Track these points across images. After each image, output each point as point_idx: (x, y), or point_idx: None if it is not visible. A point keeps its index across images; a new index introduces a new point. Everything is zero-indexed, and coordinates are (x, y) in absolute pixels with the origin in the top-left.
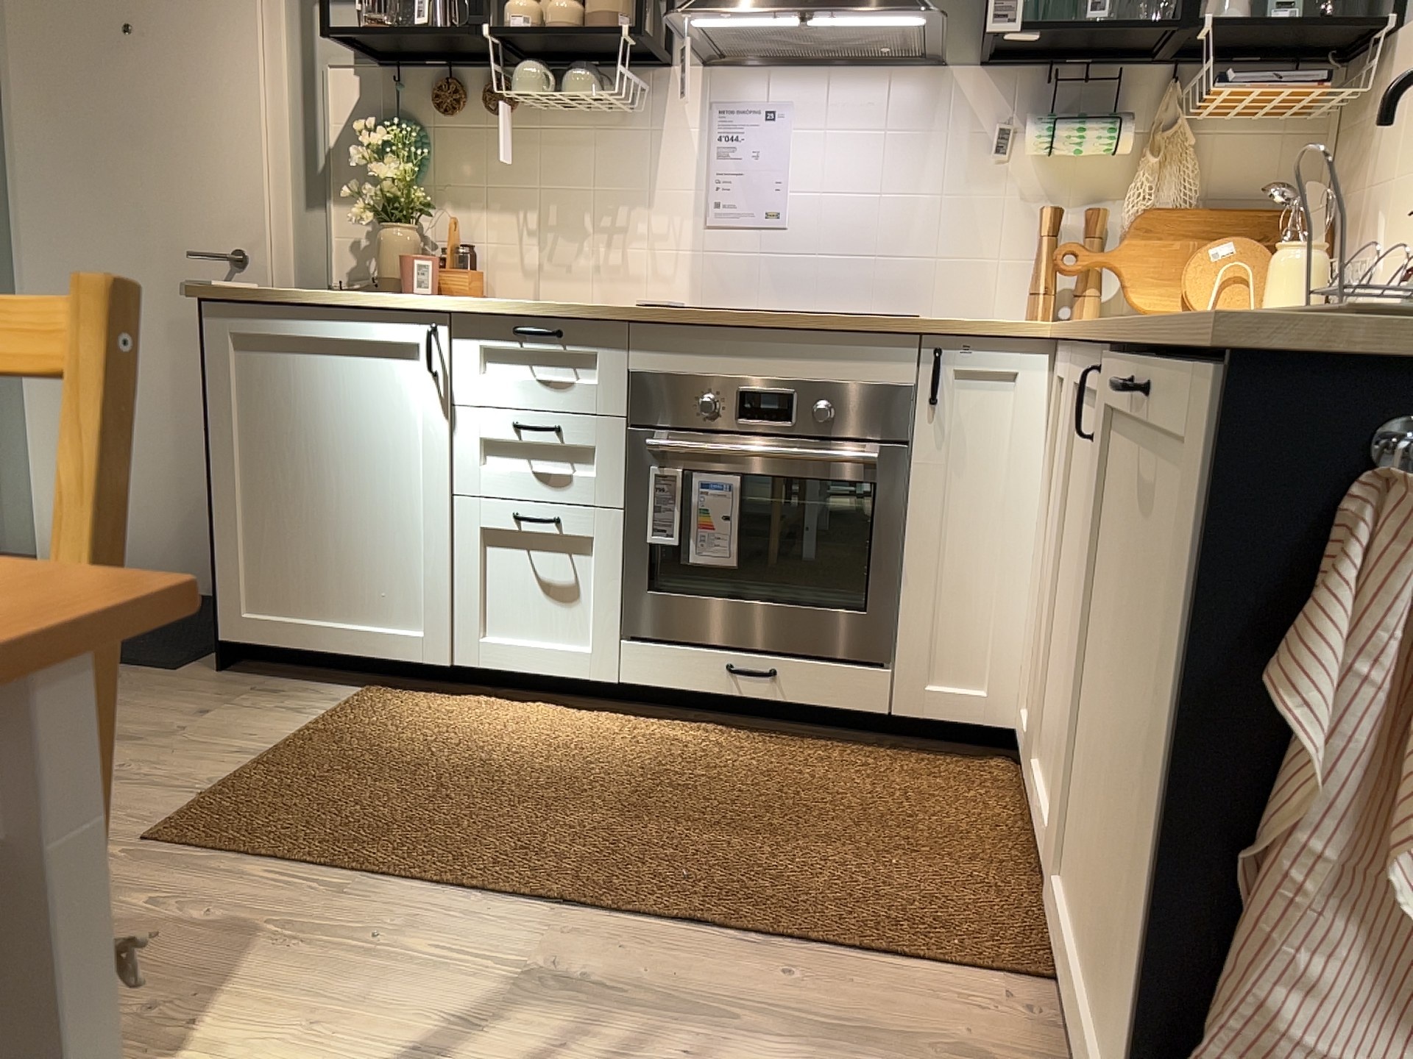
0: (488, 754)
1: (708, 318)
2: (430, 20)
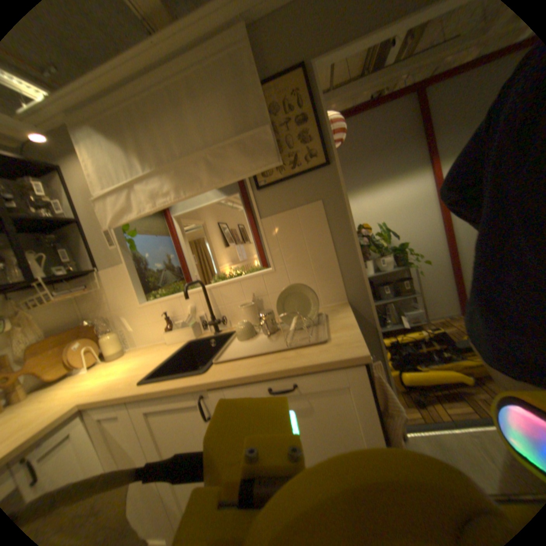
0: None
1: None
2: None
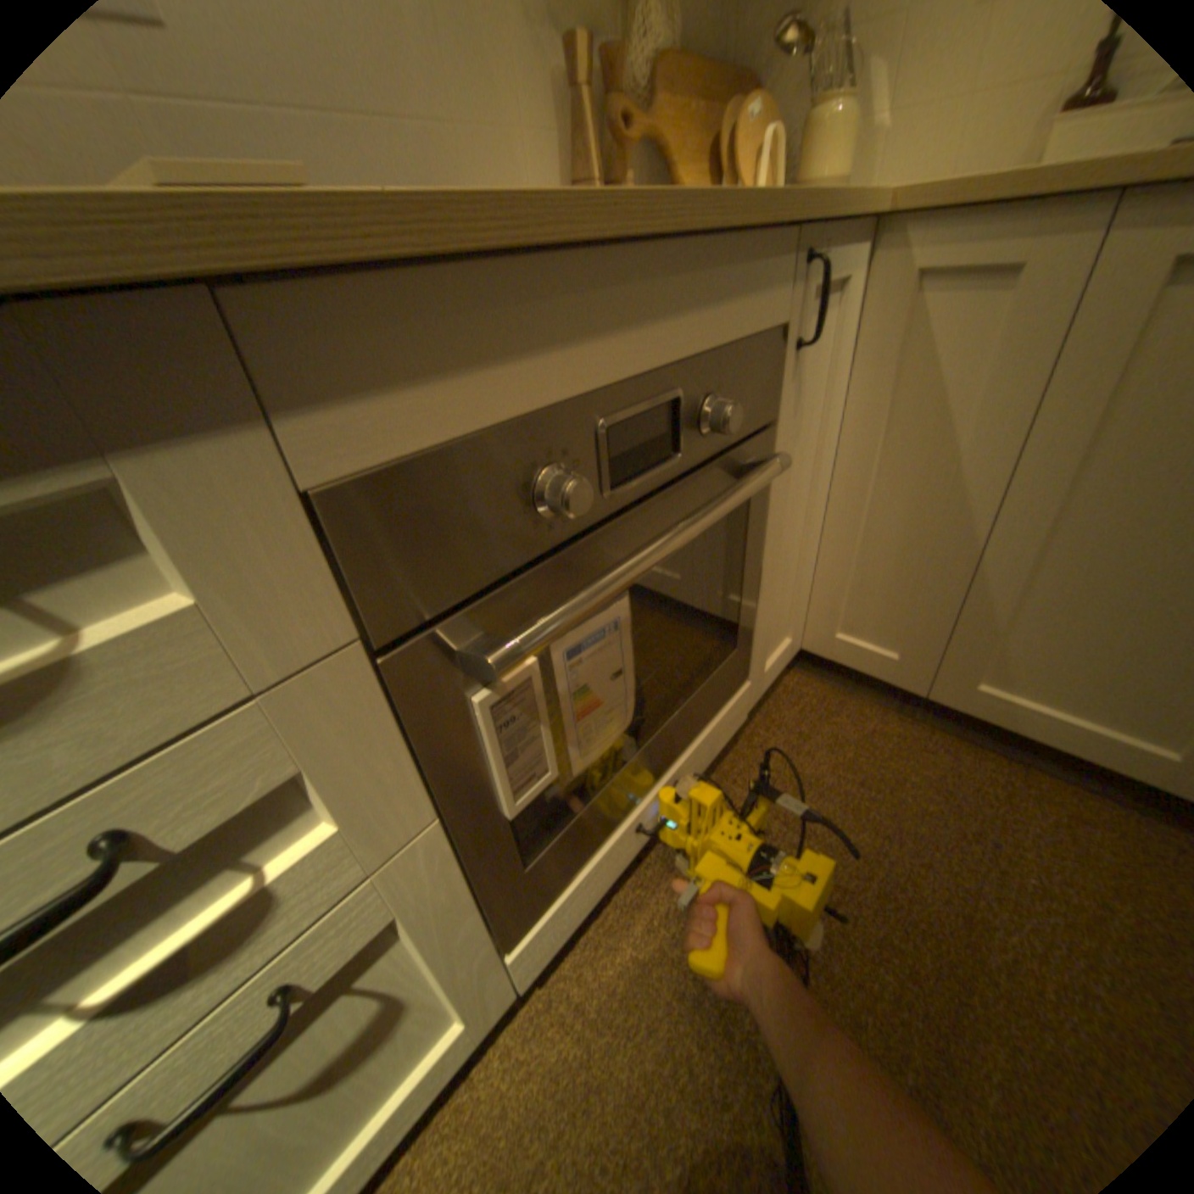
0: None
1: (502, 222)
2: None
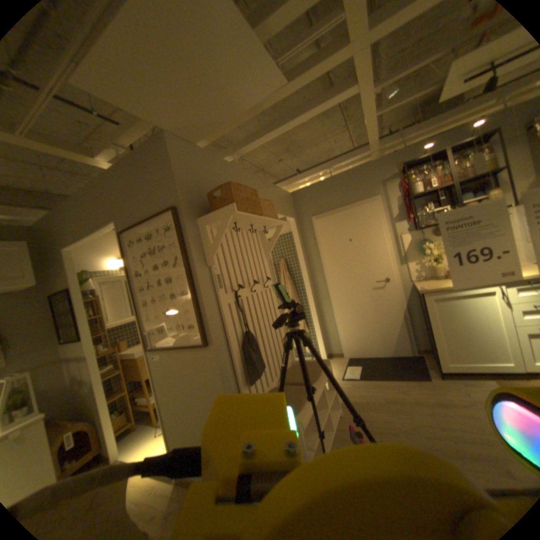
0: None
1: None
2: (428, 217)
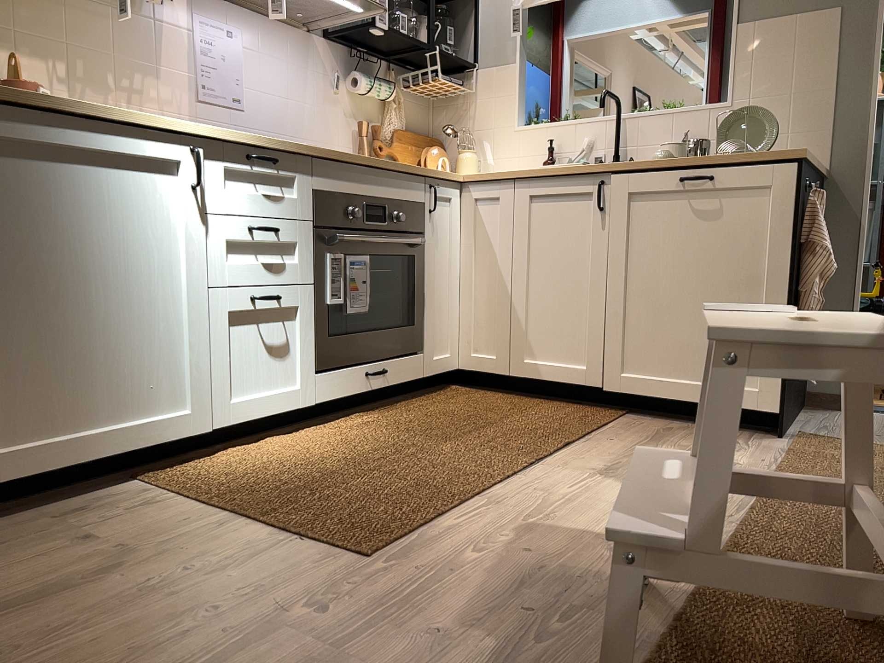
0: (333, 455)
1: (352, 159)
2: None
